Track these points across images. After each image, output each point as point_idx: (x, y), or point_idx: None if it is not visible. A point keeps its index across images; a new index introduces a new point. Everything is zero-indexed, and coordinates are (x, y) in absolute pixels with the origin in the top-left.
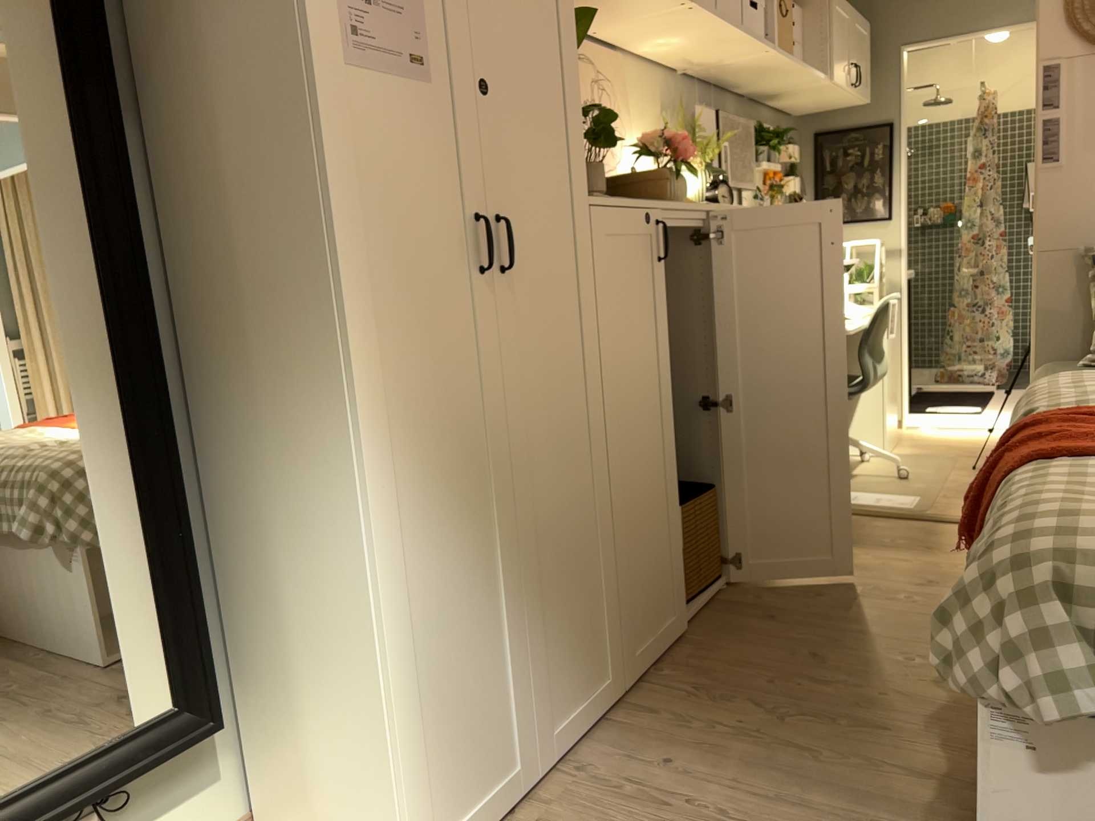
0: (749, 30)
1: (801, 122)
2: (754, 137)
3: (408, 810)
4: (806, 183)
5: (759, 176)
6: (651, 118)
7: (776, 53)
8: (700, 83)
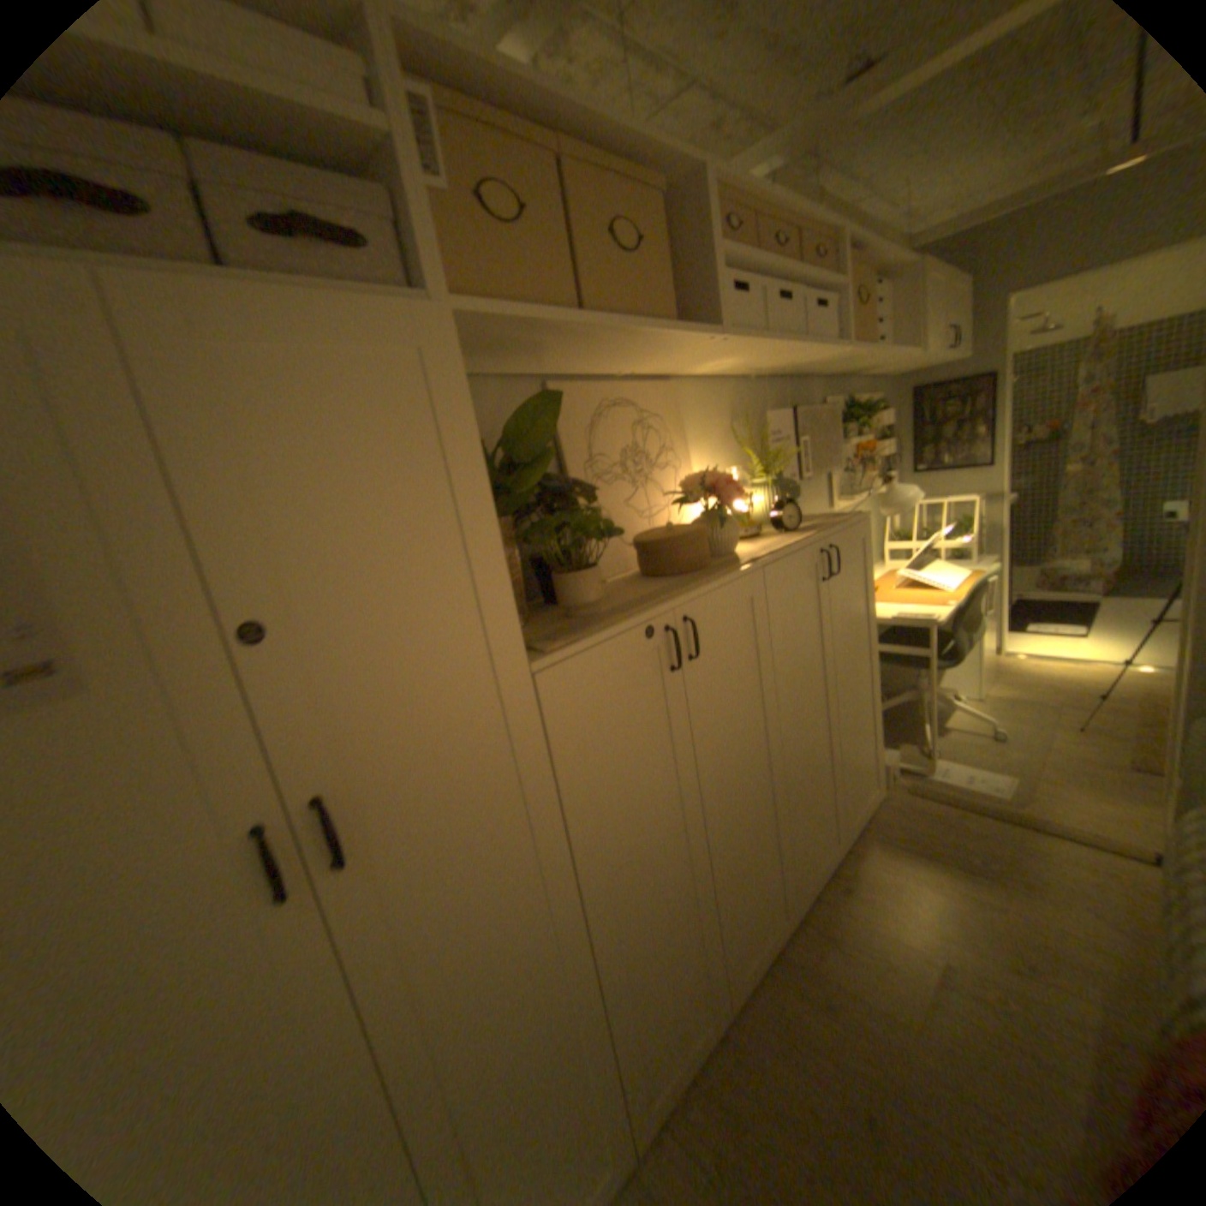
0: (813, 336)
1: (899, 377)
2: (845, 412)
3: None
4: (904, 434)
5: (849, 448)
6: (718, 433)
7: (852, 347)
8: (779, 378)
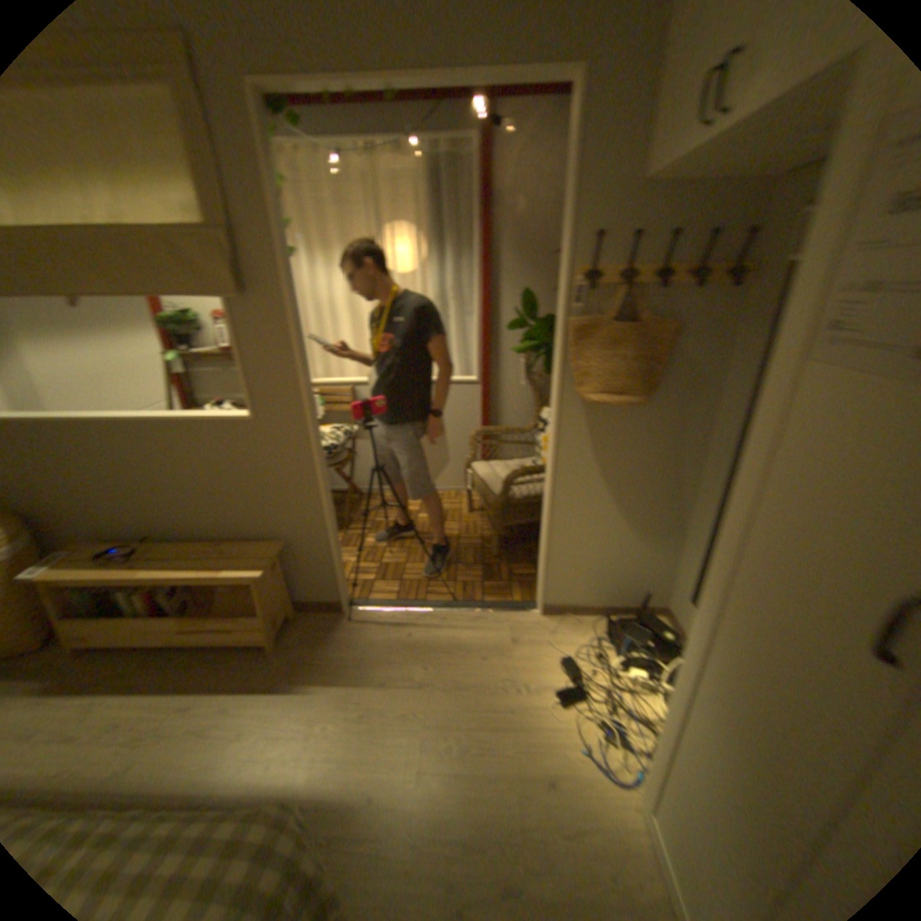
0: None
1: None
2: None
3: (653, 779)
4: None
5: None
6: None
7: None
8: None
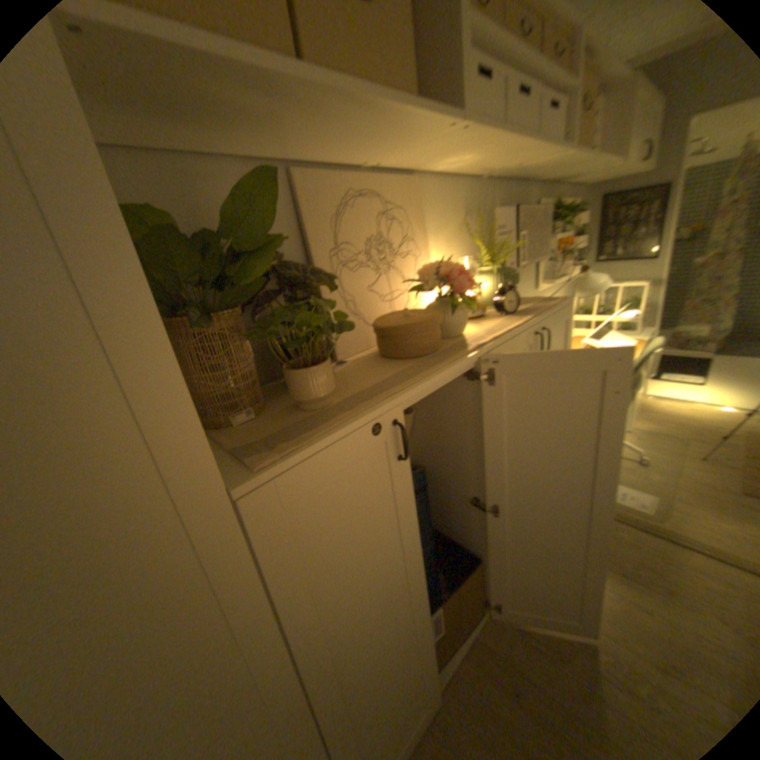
0: (546, 134)
1: (594, 185)
2: (554, 211)
3: None
4: (593, 231)
5: (554, 241)
6: (454, 225)
7: (575, 149)
8: (506, 179)
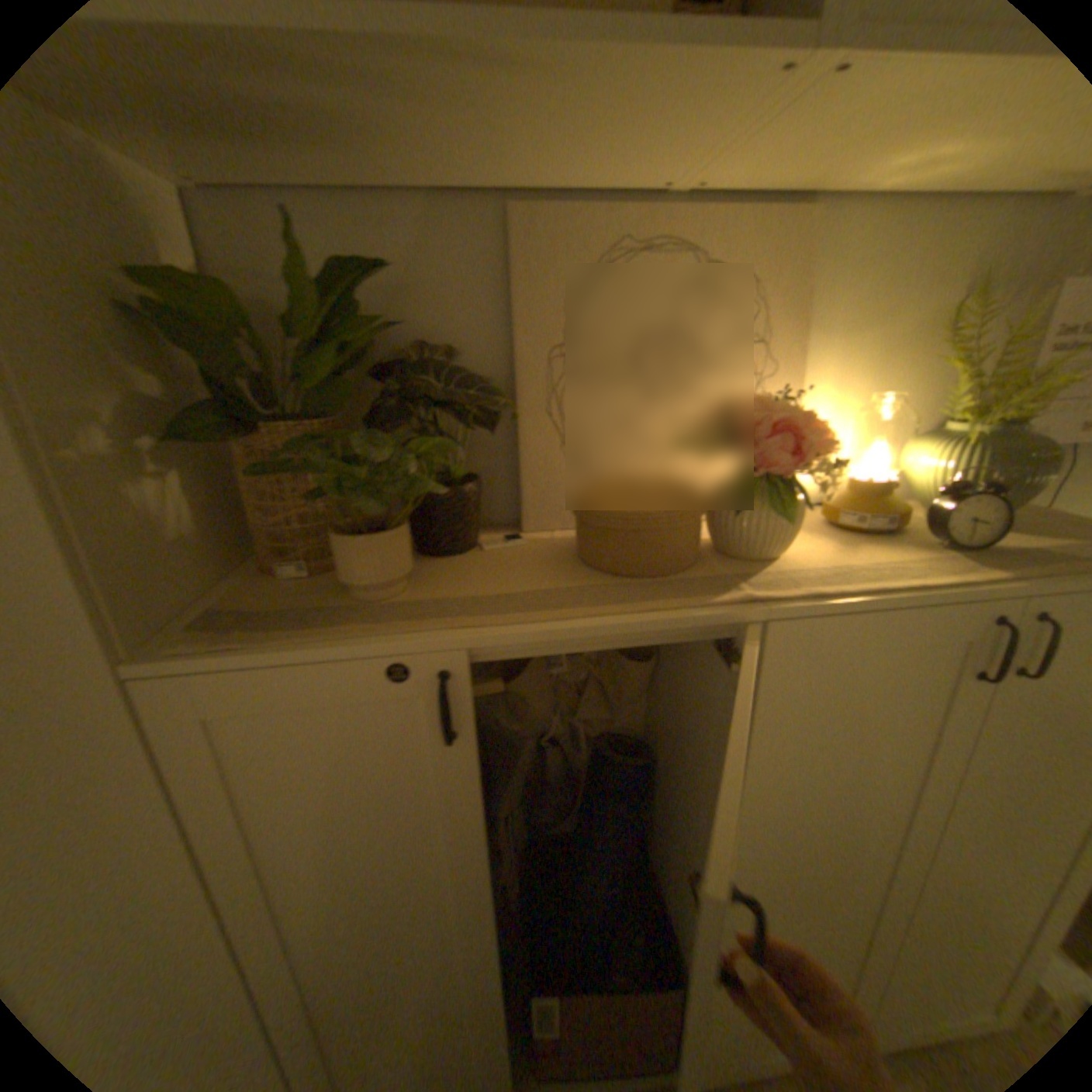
0: None
1: None
2: None
3: None
4: None
5: None
6: (917, 315)
7: None
8: None
